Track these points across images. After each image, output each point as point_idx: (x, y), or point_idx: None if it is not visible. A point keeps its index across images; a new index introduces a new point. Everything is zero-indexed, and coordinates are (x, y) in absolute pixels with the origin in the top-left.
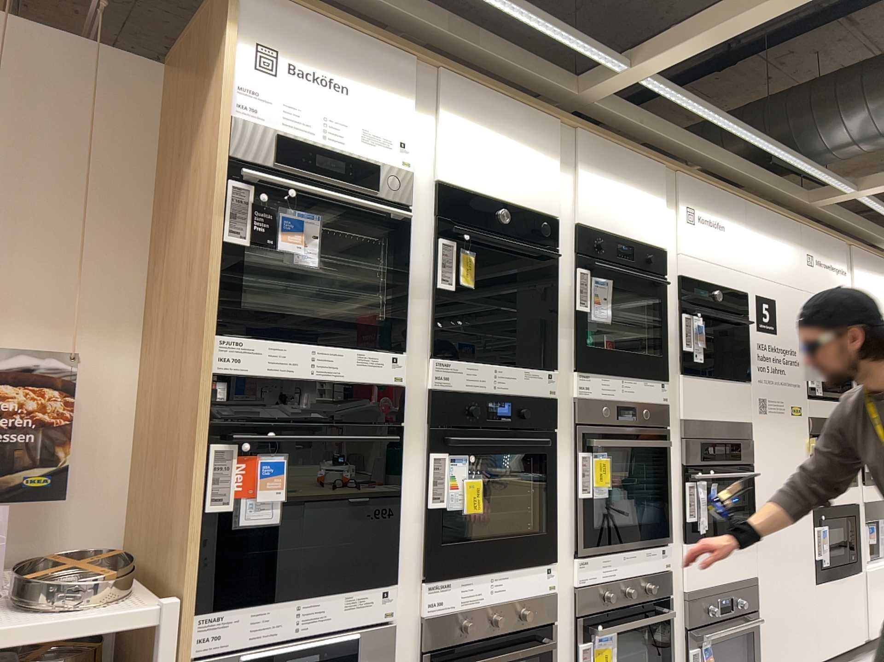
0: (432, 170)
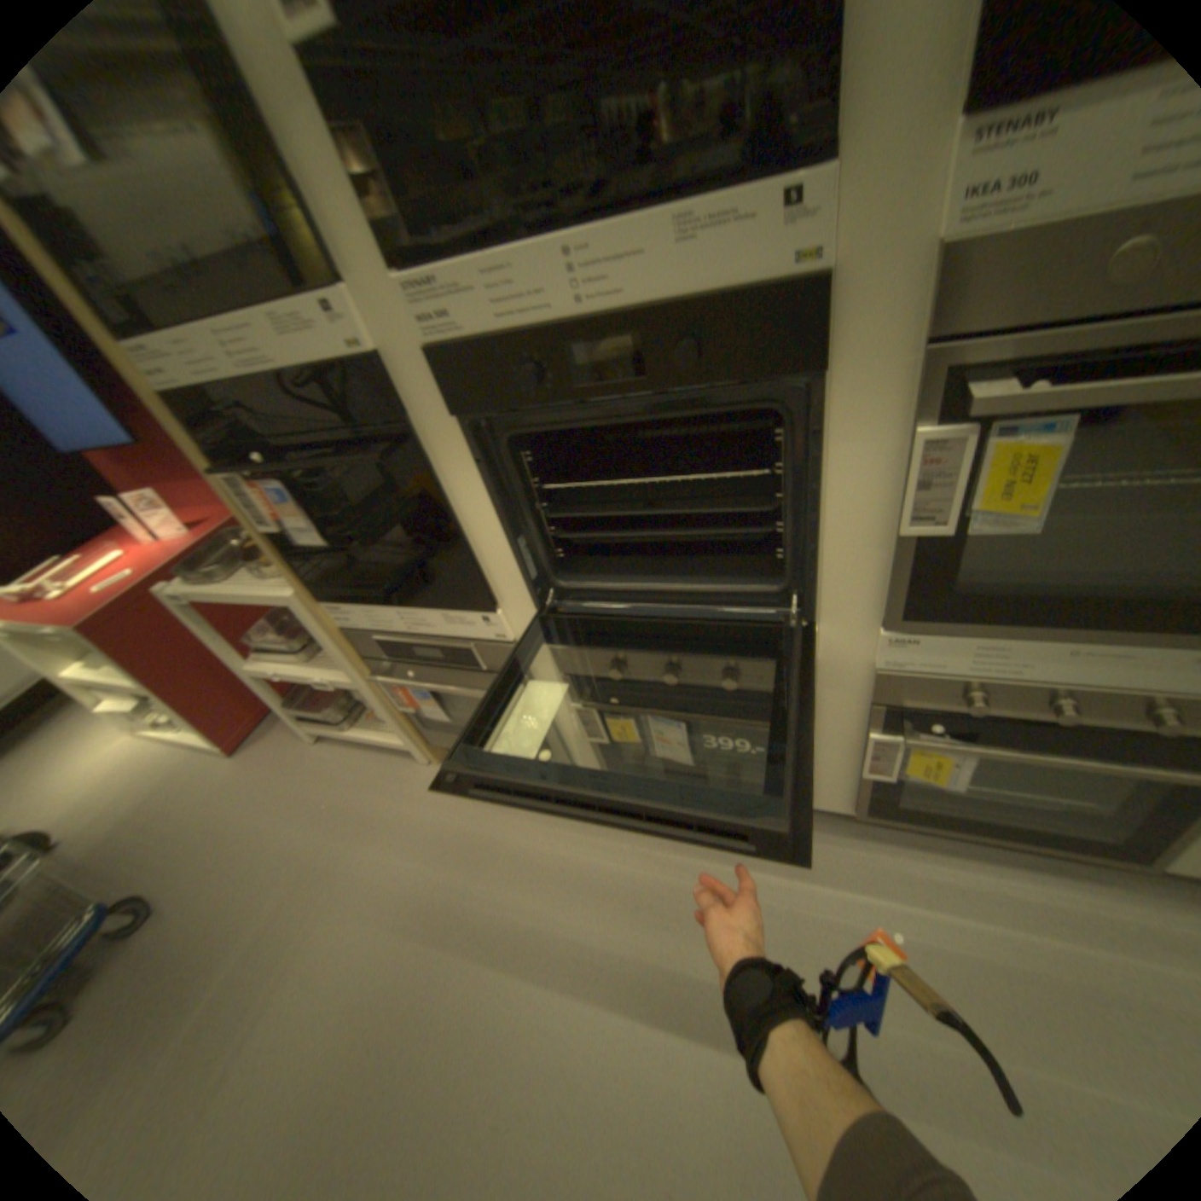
0: None
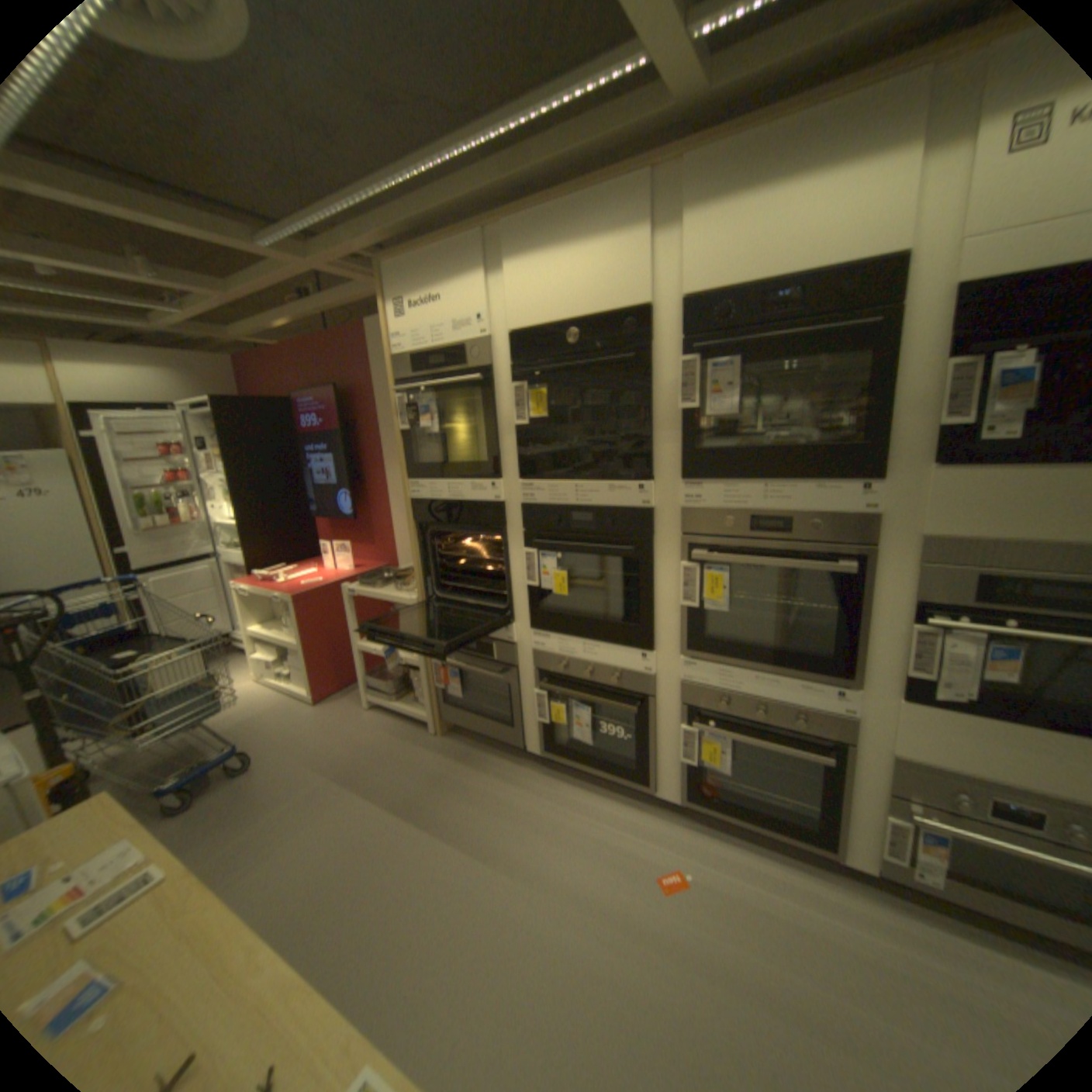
0: (504, 318)
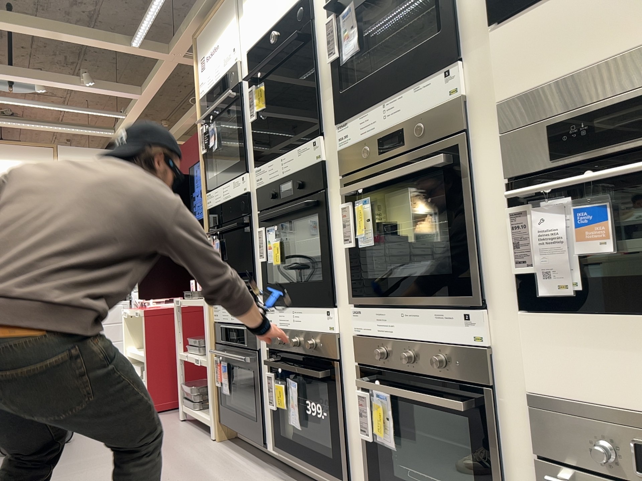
0: (246, 44)
